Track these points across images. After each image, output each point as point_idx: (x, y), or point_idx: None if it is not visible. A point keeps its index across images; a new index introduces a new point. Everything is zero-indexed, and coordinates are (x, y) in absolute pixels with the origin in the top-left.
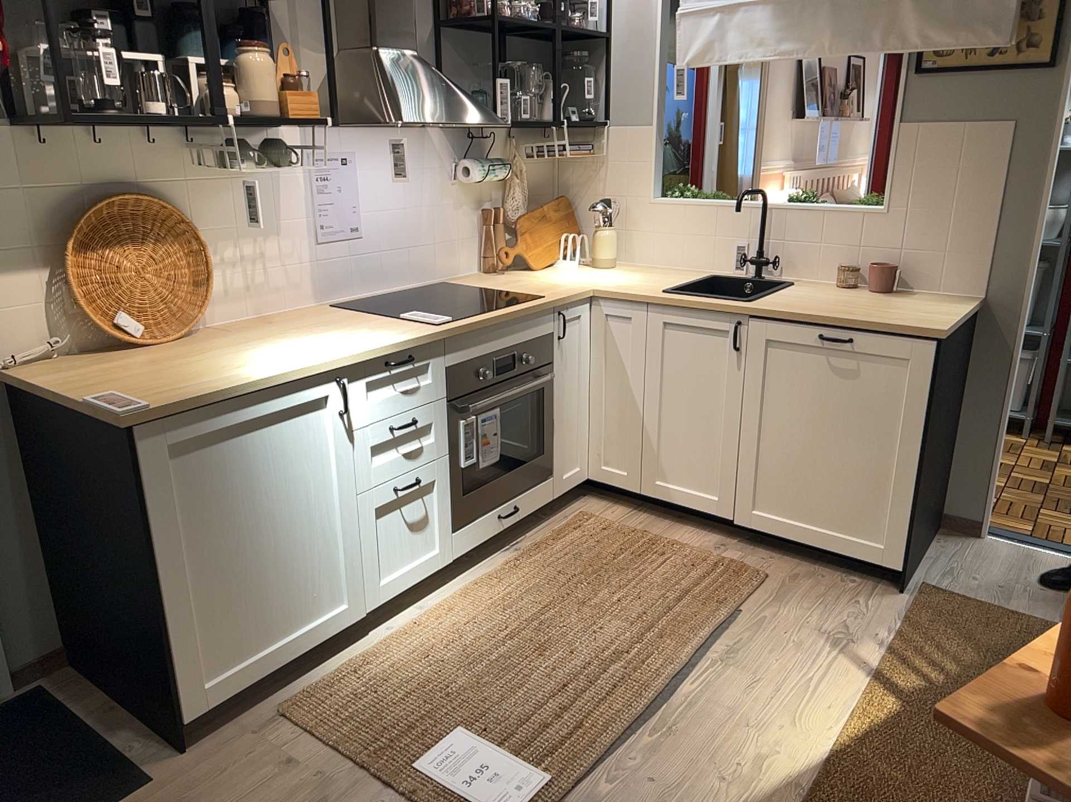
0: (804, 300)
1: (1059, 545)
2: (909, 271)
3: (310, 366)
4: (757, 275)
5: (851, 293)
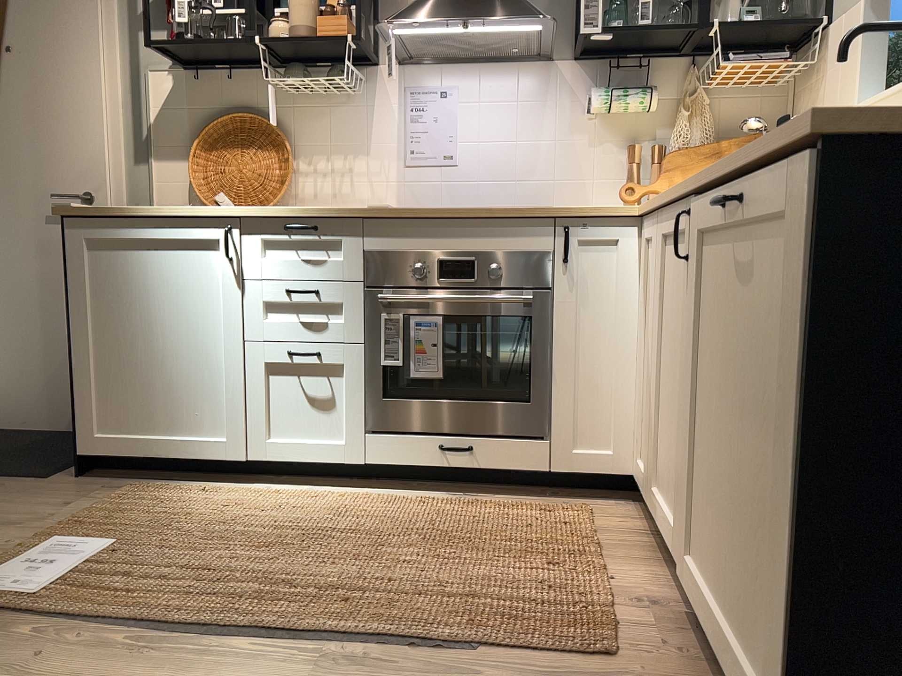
0: None
1: None
2: None
3: (200, 208)
4: None
5: None
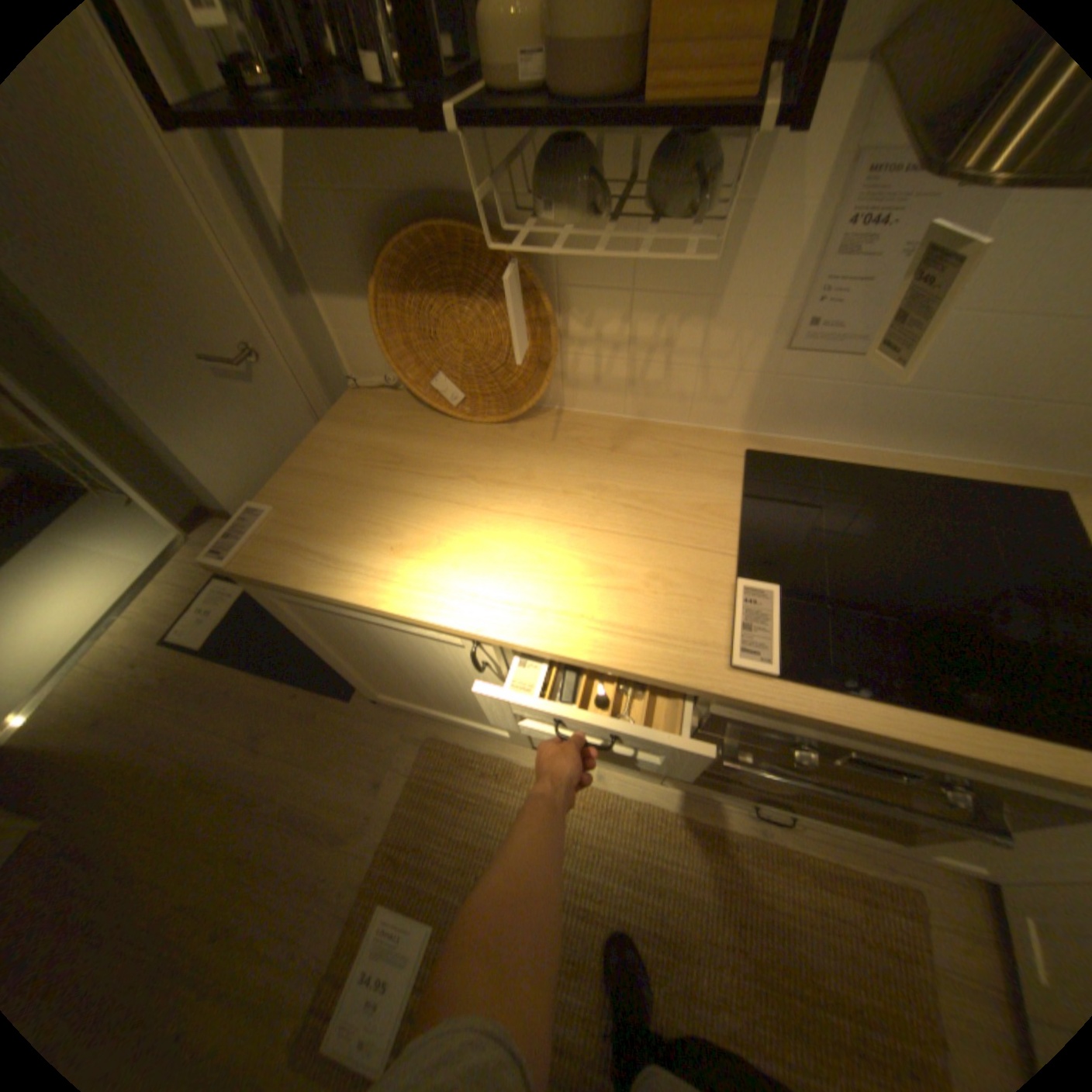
0: None
1: None
2: None
3: (422, 618)
4: None
5: None
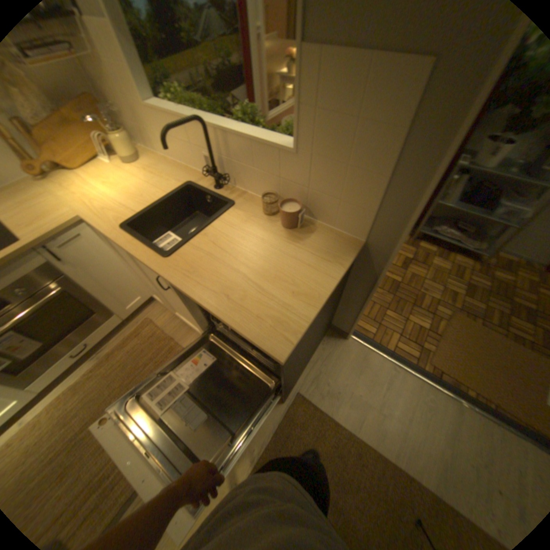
0: (213, 251)
1: (382, 350)
2: (312, 207)
3: None
4: (215, 185)
5: (262, 229)
